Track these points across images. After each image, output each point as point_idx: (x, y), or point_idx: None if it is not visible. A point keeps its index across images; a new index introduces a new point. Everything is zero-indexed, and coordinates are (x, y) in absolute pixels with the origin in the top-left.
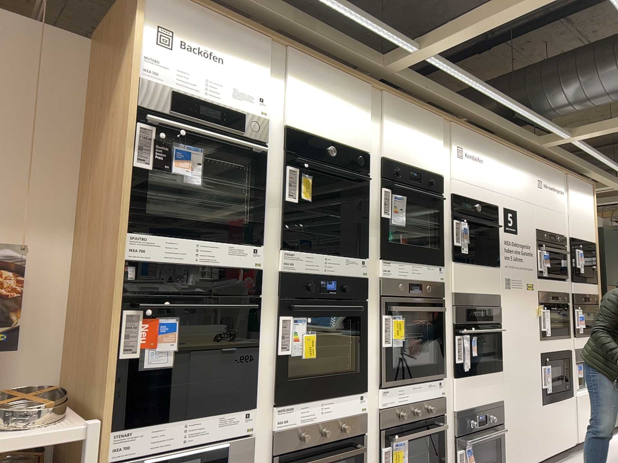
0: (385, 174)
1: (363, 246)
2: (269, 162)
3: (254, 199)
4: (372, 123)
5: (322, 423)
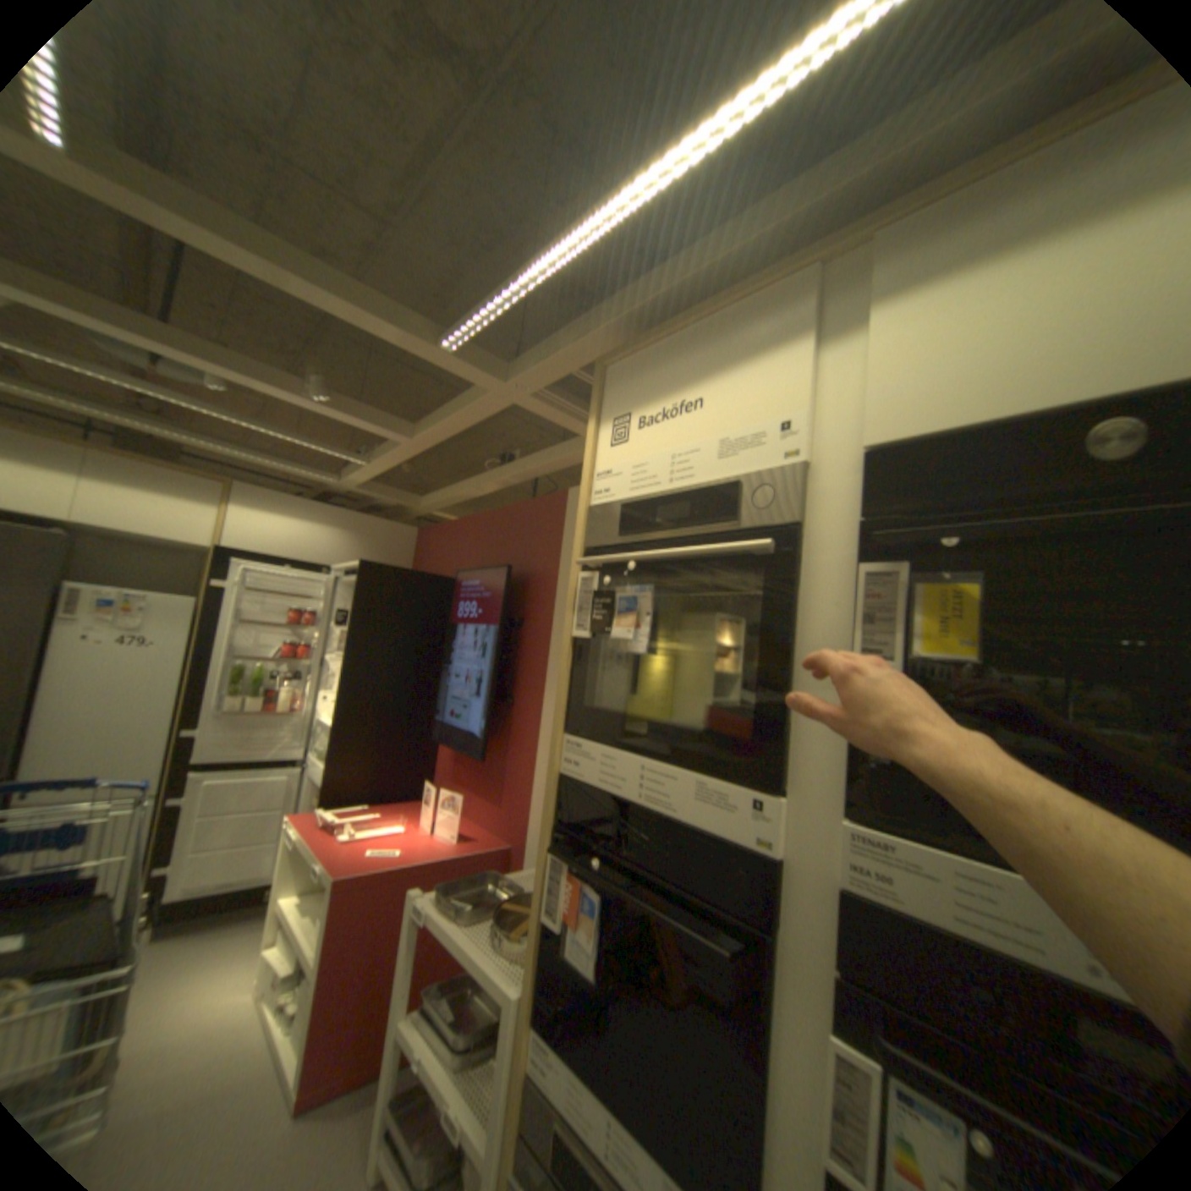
0: None
1: None
2: (805, 561)
3: (758, 665)
4: None
5: None
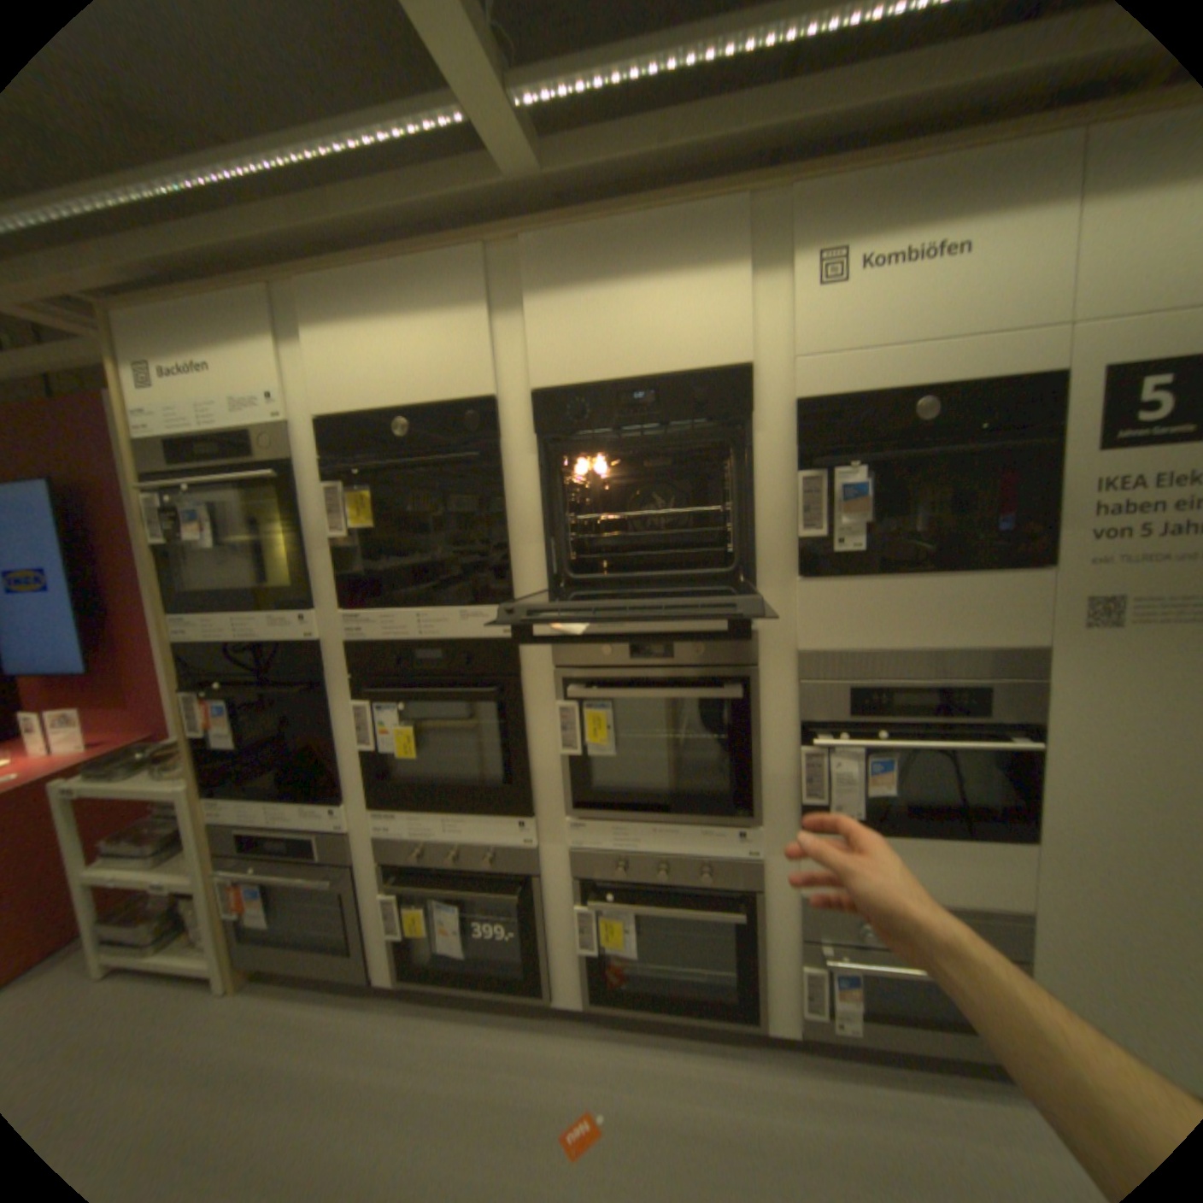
0: (550, 424)
1: (509, 584)
2: (298, 484)
3: (286, 546)
4: (508, 316)
5: (445, 856)
